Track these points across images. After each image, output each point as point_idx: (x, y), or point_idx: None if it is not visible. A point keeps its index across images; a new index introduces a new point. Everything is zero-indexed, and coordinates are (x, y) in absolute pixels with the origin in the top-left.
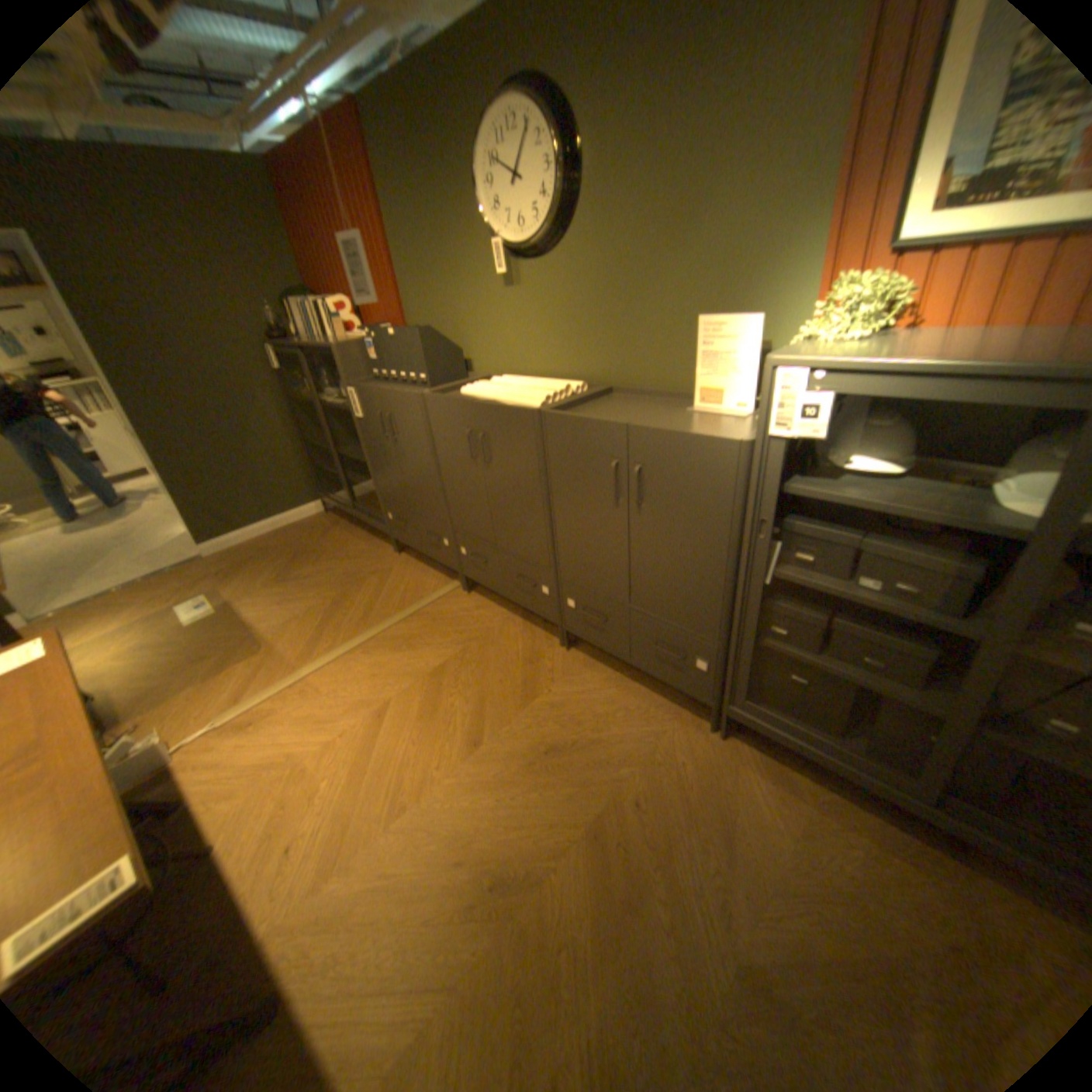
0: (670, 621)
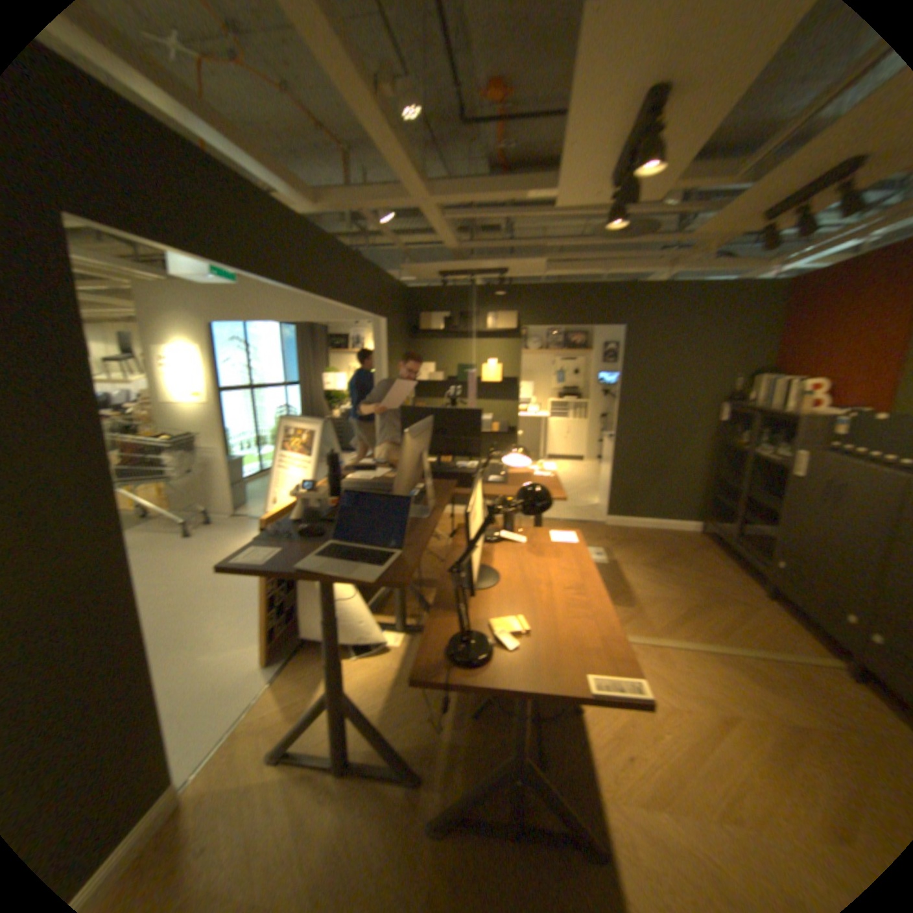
0: None
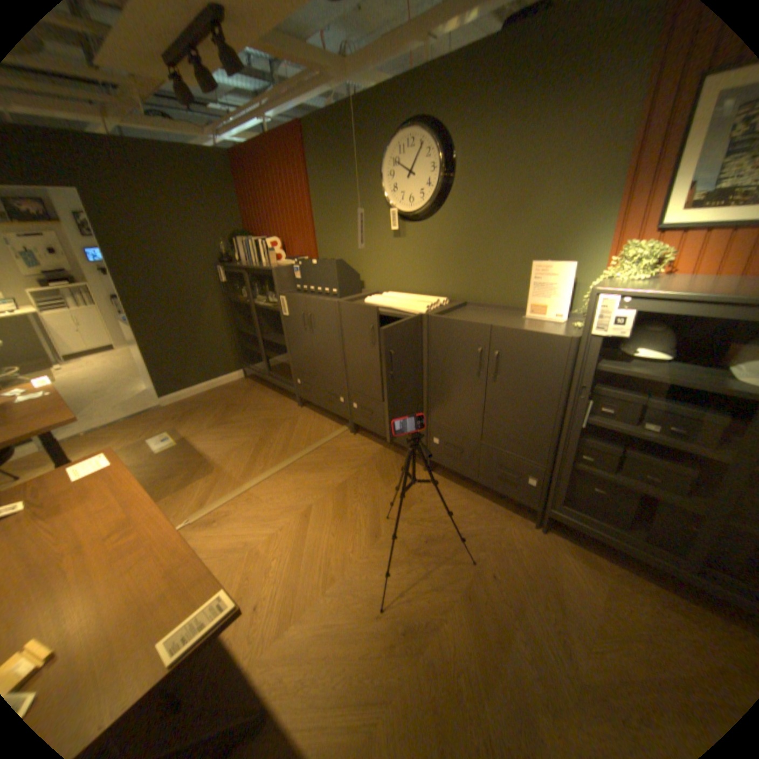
0: (512, 452)
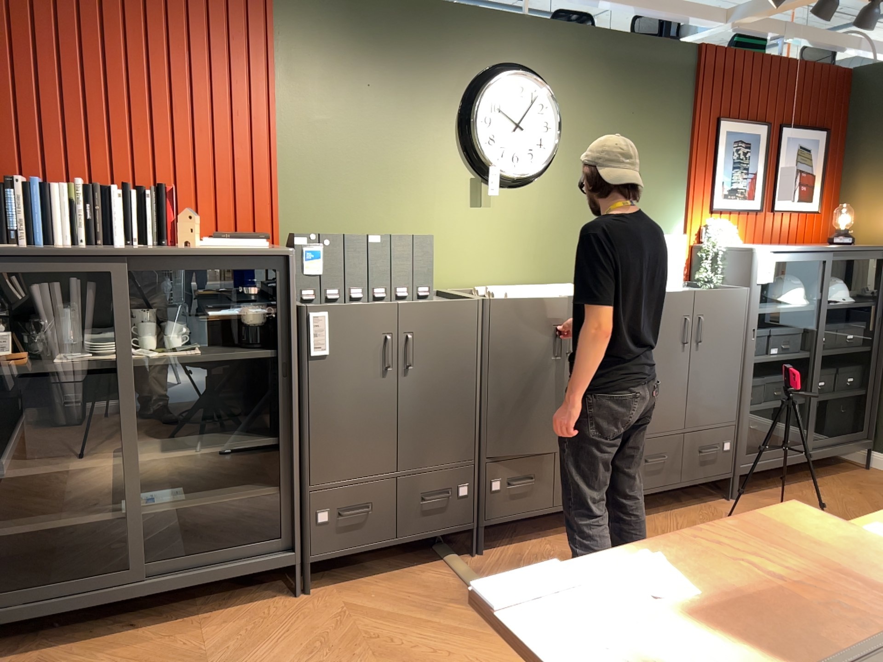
0: (711, 424)
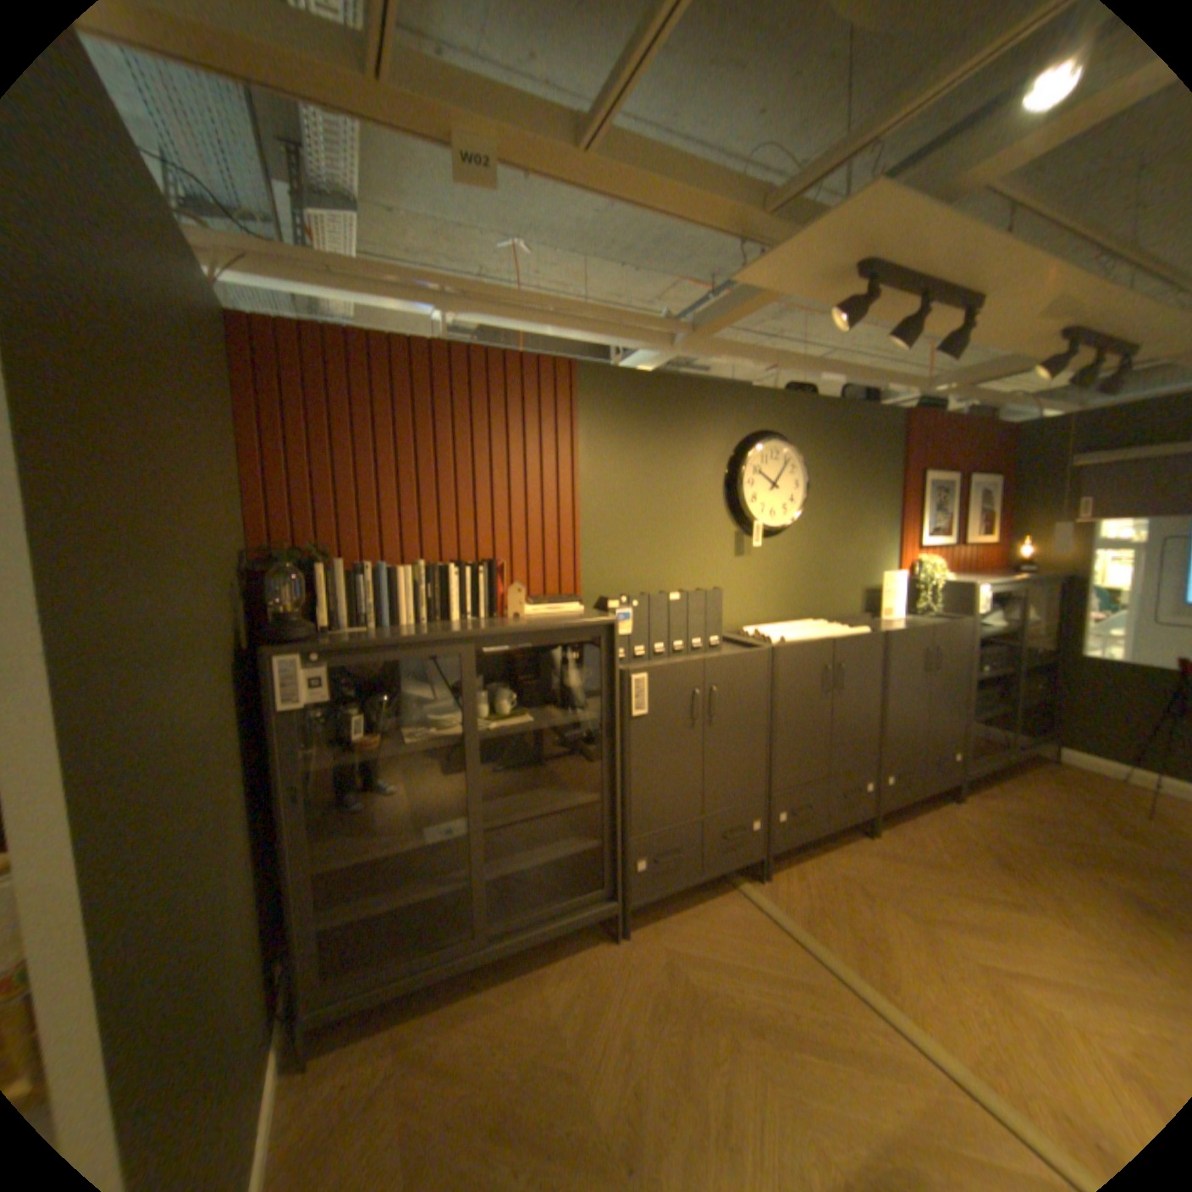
0: (947, 741)
